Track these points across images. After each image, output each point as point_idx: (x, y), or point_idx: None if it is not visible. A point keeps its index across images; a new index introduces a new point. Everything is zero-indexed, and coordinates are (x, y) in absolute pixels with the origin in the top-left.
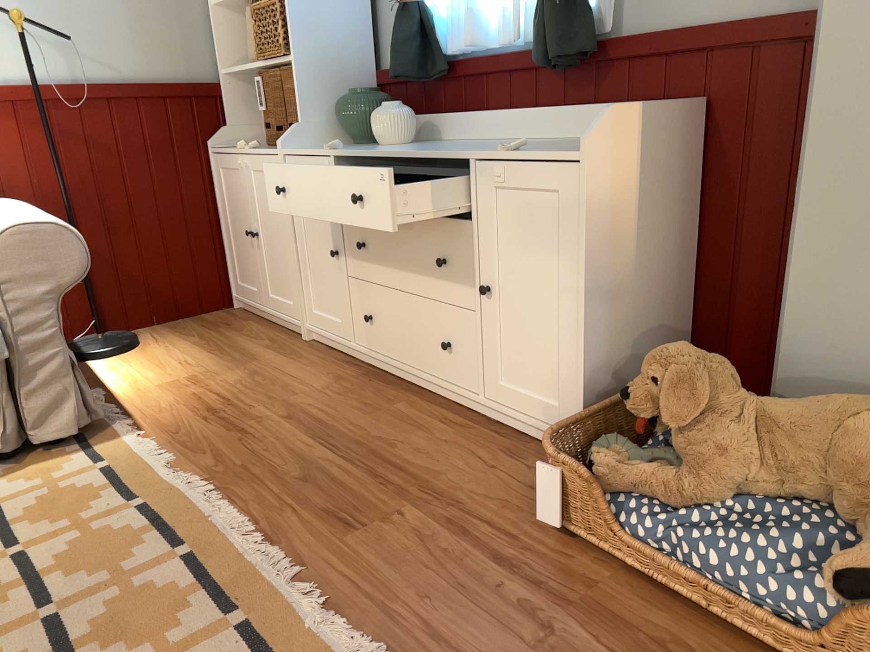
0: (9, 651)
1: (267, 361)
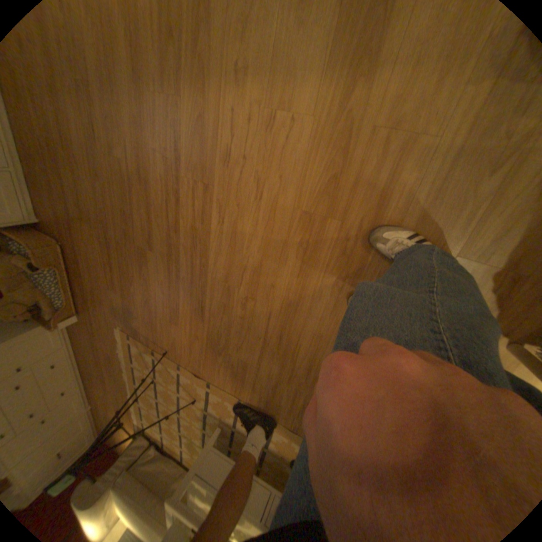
0: (158, 400)
1: (97, 411)
